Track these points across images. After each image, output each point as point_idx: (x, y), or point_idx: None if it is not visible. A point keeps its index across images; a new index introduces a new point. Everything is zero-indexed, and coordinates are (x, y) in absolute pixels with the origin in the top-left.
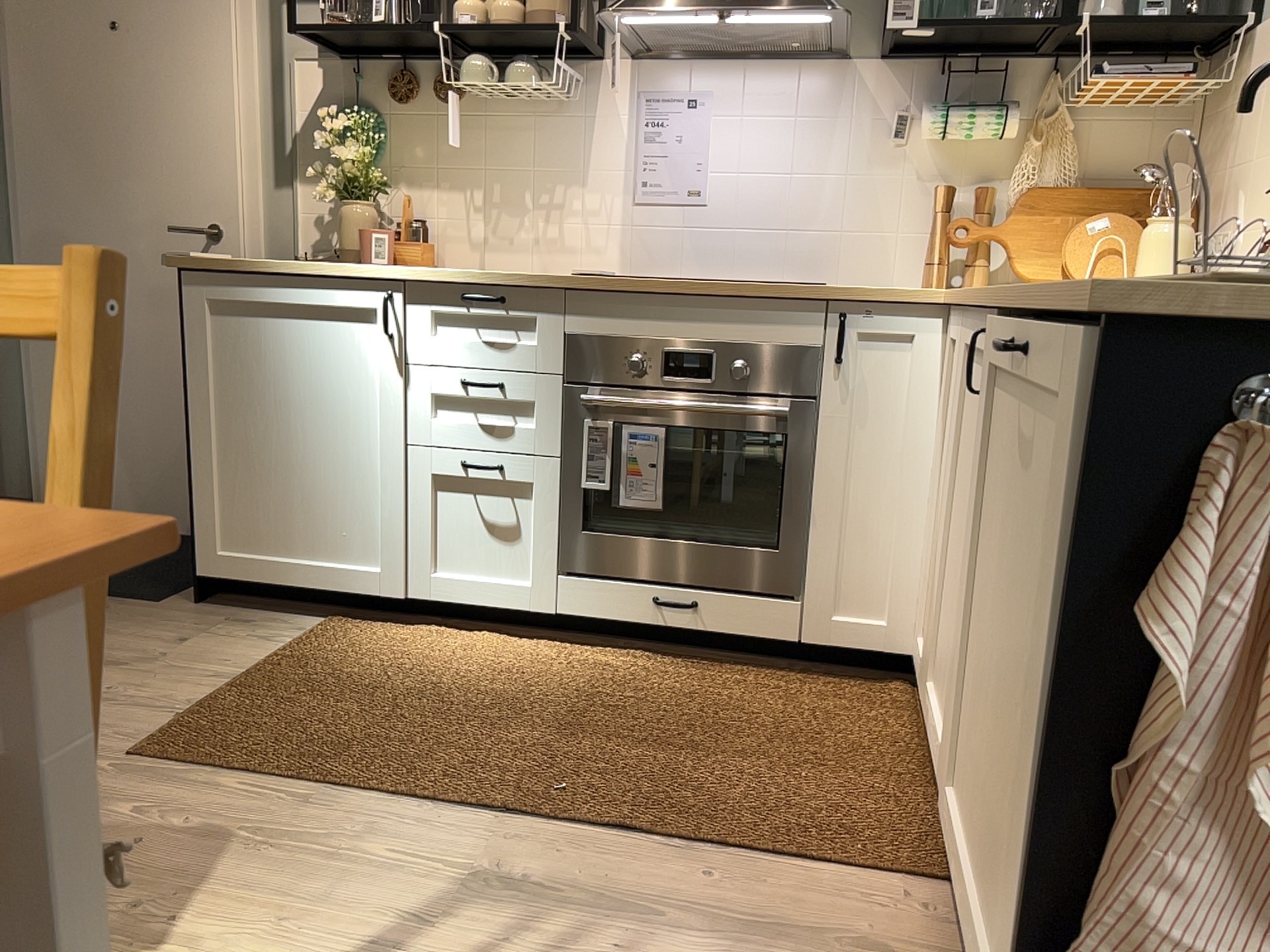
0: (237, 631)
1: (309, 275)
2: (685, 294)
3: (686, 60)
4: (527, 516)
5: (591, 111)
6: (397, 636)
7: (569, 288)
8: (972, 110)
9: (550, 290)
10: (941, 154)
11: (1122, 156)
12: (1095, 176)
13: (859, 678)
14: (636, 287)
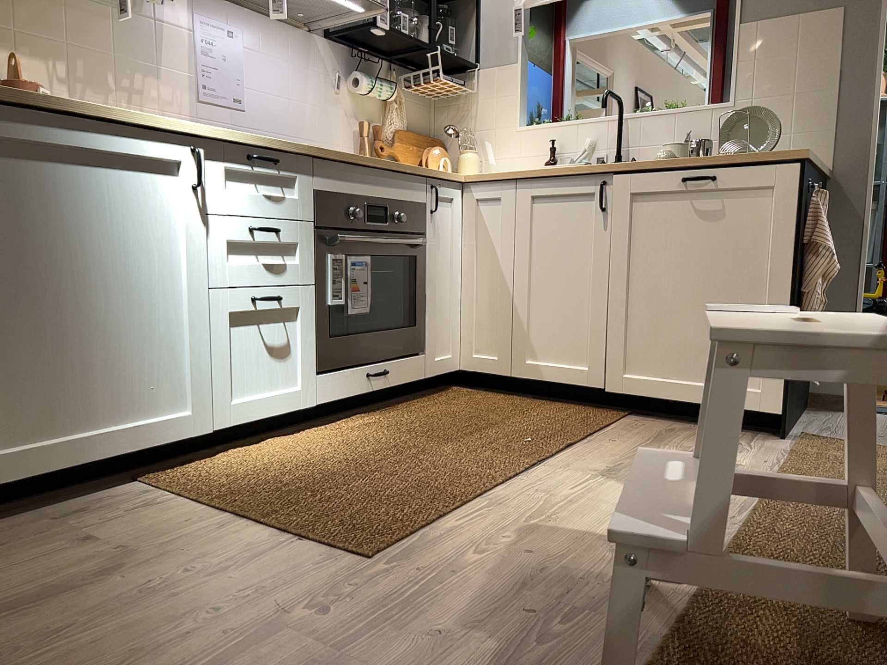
0: (102, 515)
1: (118, 123)
2: (374, 166)
3: (216, 3)
4: (295, 333)
5: (164, 22)
6: (225, 462)
7: (318, 157)
8: (383, 82)
9: (306, 157)
10: (355, 104)
11: (414, 119)
12: (407, 127)
13: (435, 392)
14: (354, 159)
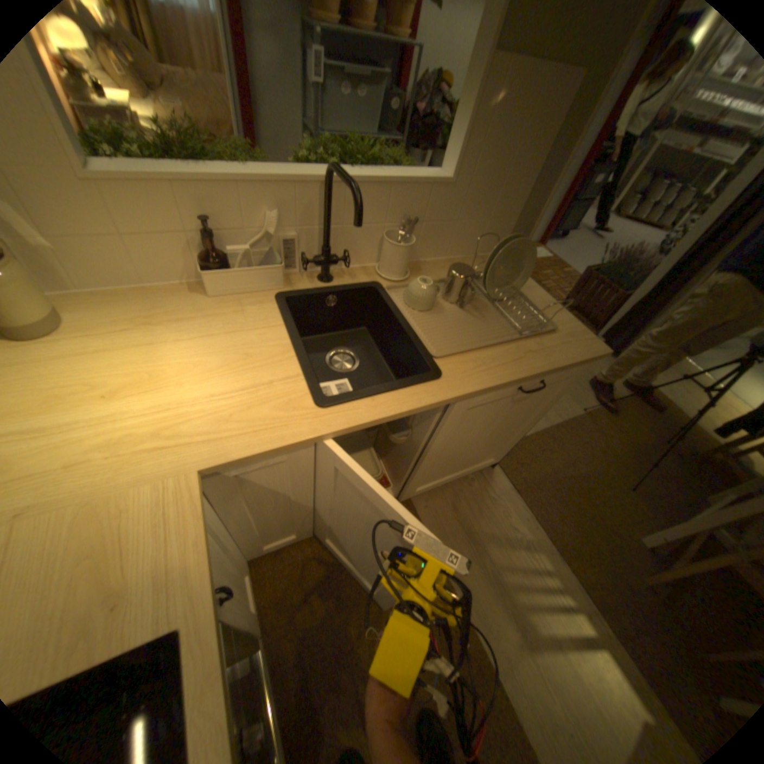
0: None
1: None
2: None
3: None
4: None
5: None
6: None
7: None
8: None
9: None
10: None
11: None
12: None
13: None
14: None
